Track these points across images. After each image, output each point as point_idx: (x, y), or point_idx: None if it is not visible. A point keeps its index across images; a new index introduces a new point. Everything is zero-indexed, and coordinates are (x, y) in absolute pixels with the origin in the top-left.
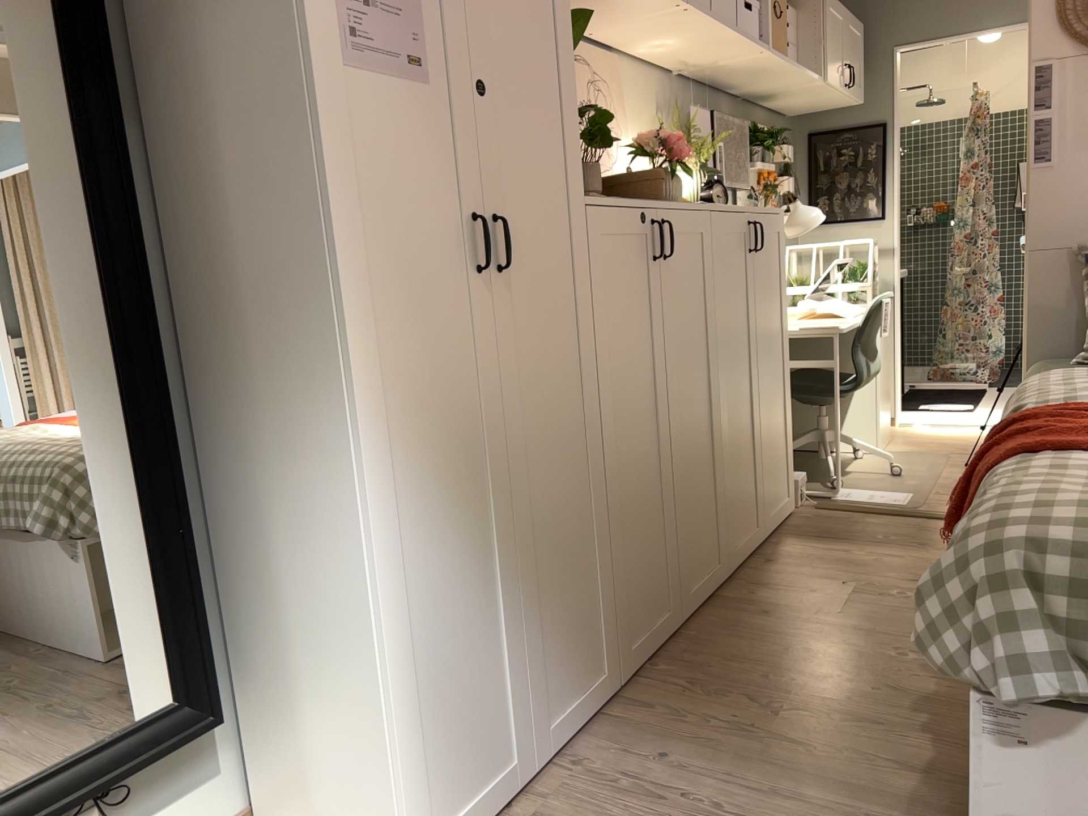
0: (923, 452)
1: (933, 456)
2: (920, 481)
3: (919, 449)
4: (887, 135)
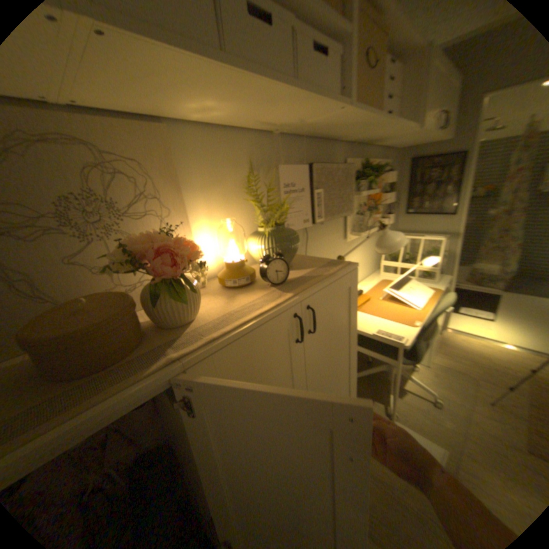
0: (459, 372)
1: (466, 382)
2: (454, 424)
3: (456, 368)
4: (467, 158)
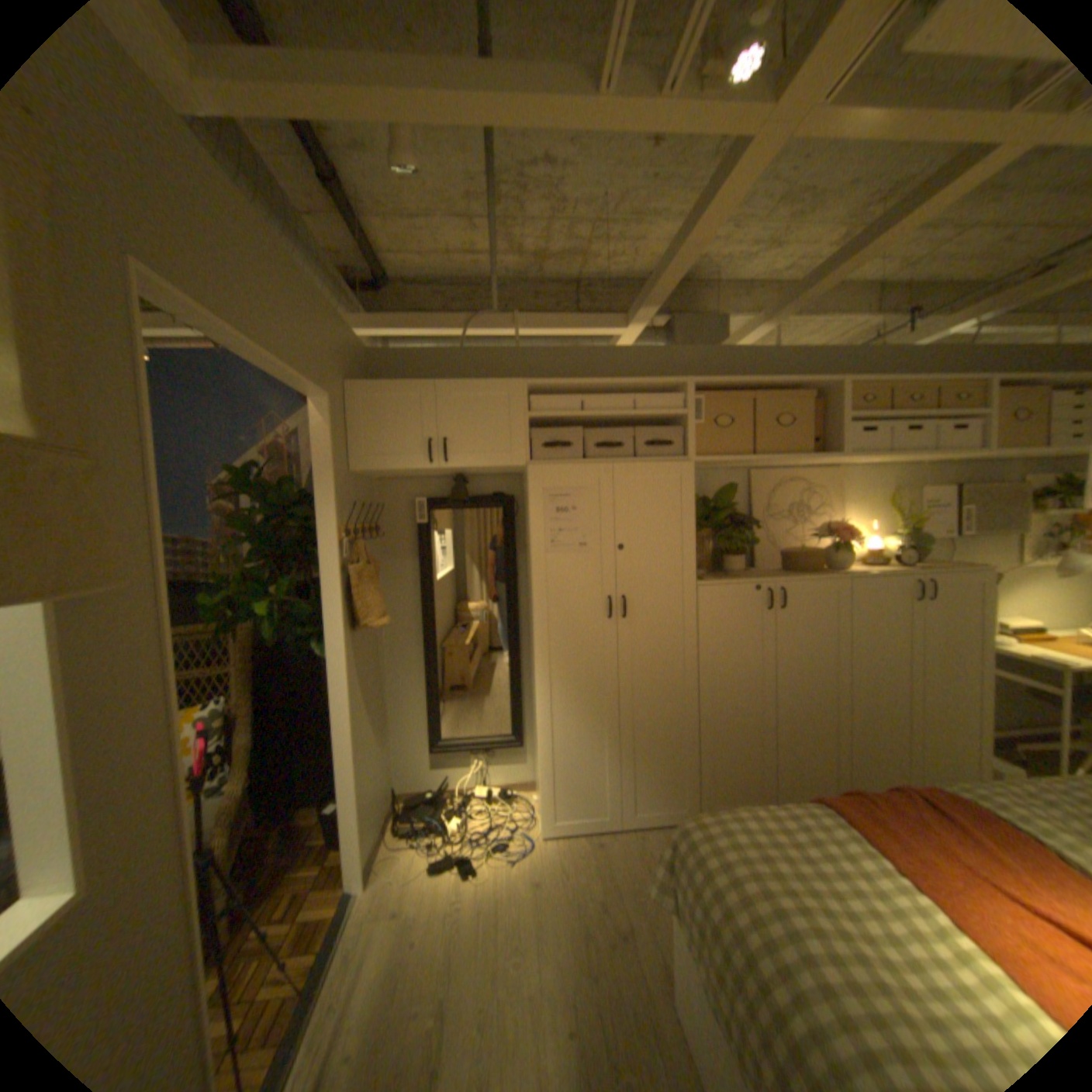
0: None
1: None
2: None
3: None
4: None
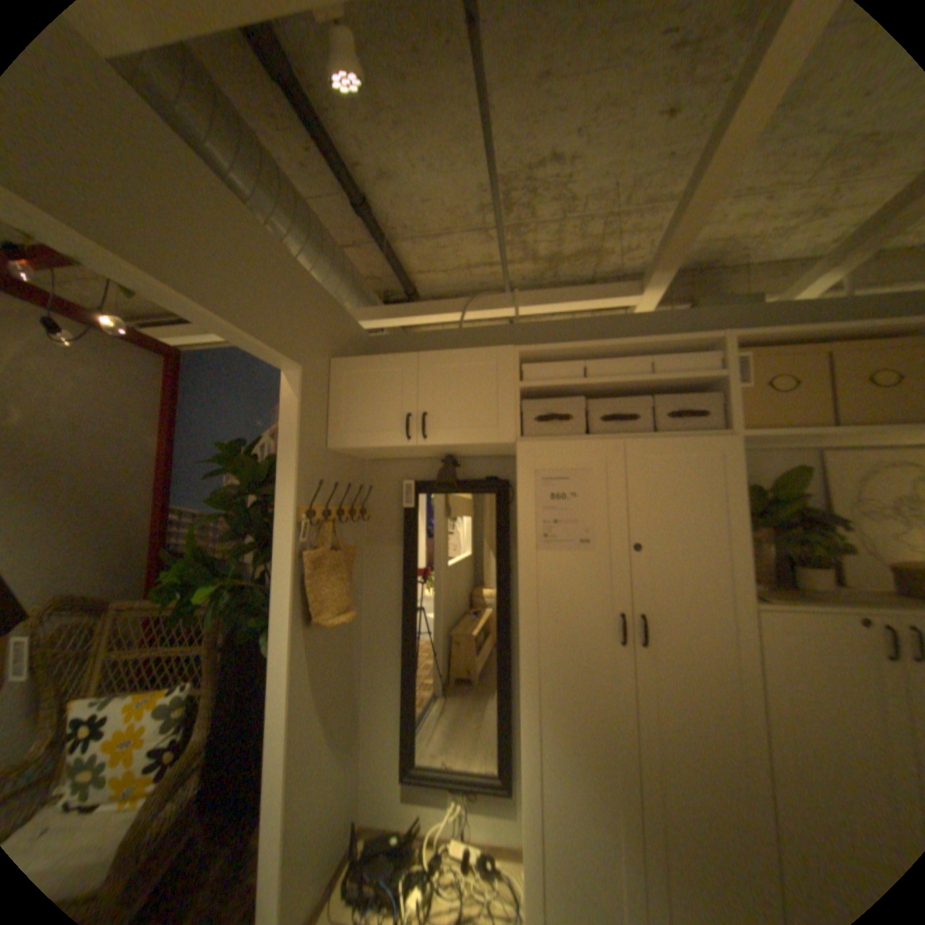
0: None
1: None
2: None
3: None
4: None
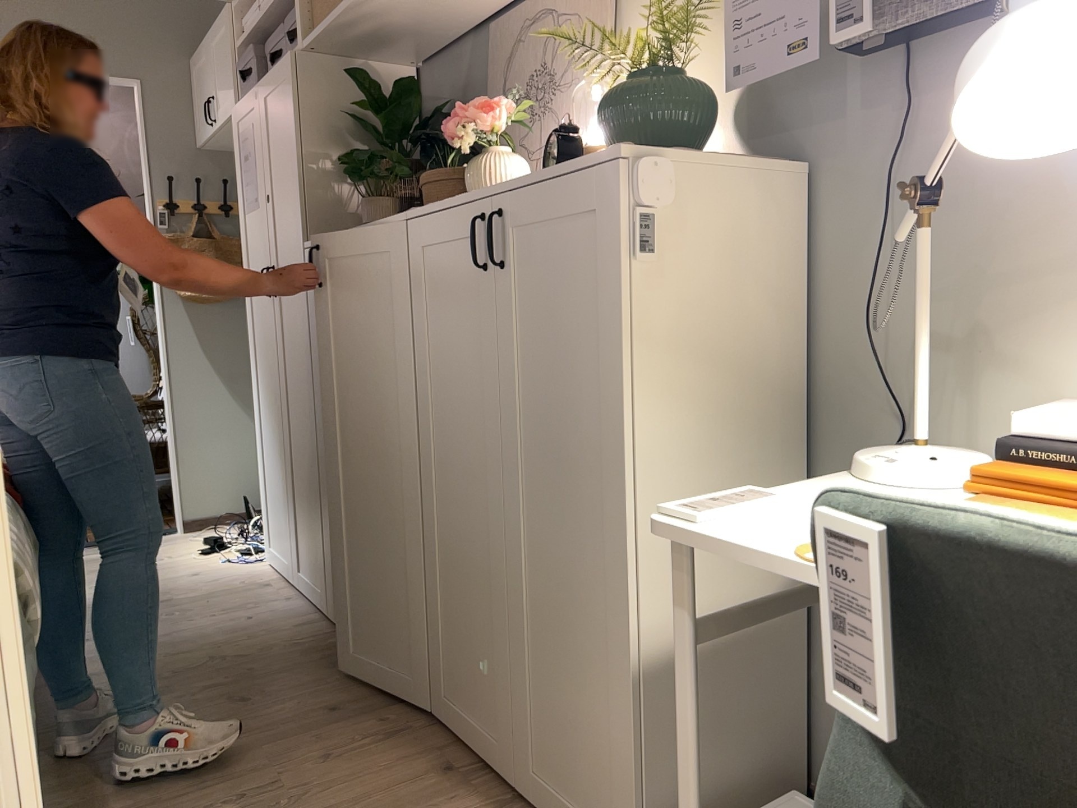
0: None
1: None
2: None
3: None
4: None
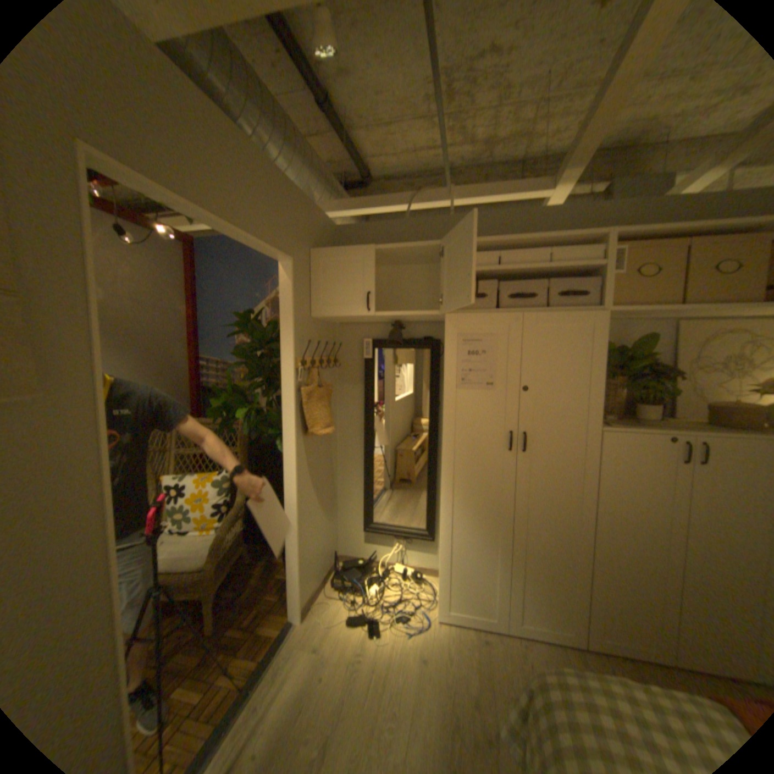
0: None
1: None
2: None
3: None
4: None
